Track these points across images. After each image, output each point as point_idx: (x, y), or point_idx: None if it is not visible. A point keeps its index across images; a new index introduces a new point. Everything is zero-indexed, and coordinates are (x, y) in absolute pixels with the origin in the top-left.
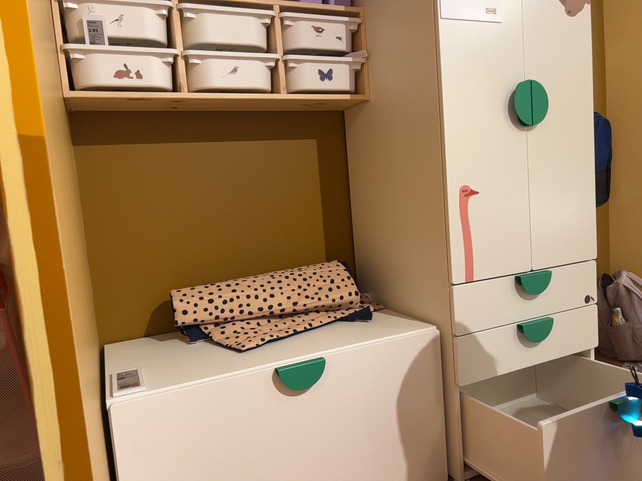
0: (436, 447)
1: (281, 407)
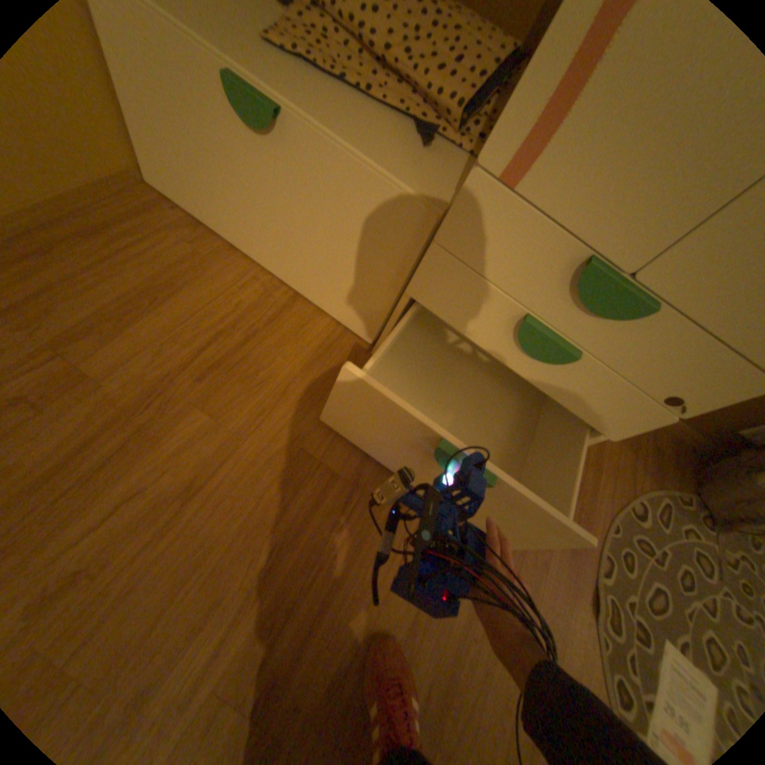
0: (371, 312)
1: (235, 124)
